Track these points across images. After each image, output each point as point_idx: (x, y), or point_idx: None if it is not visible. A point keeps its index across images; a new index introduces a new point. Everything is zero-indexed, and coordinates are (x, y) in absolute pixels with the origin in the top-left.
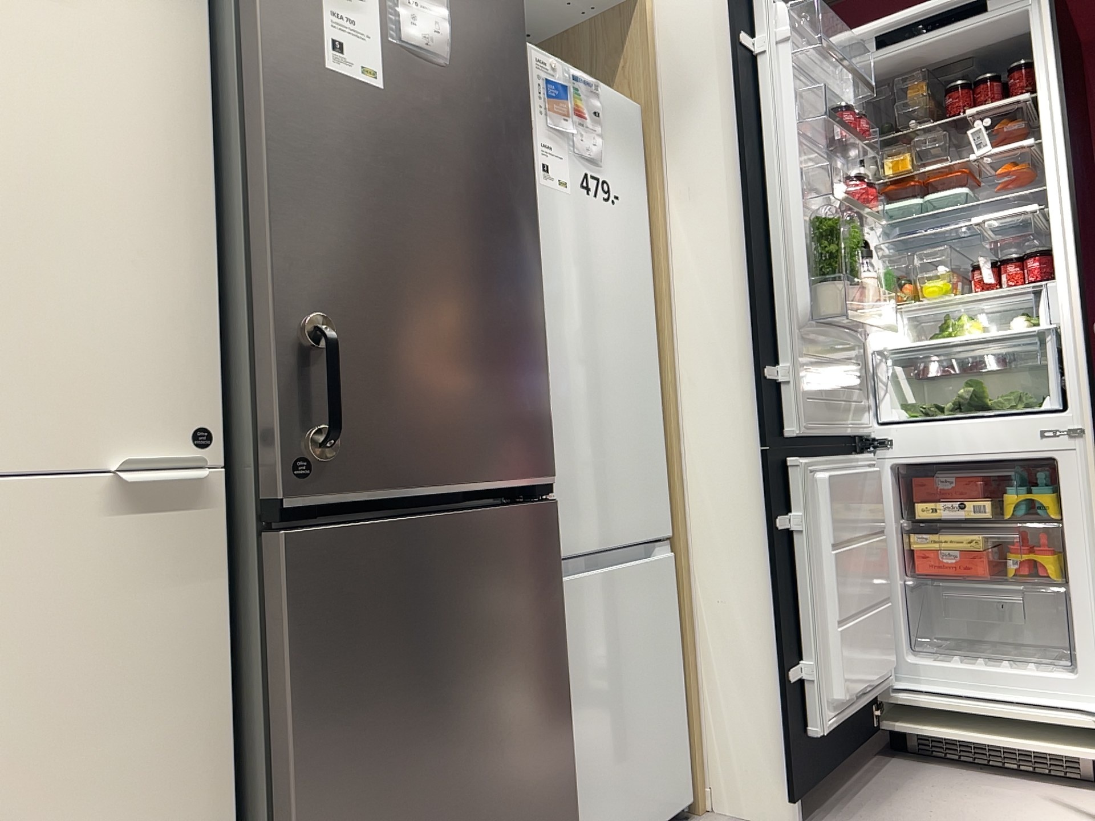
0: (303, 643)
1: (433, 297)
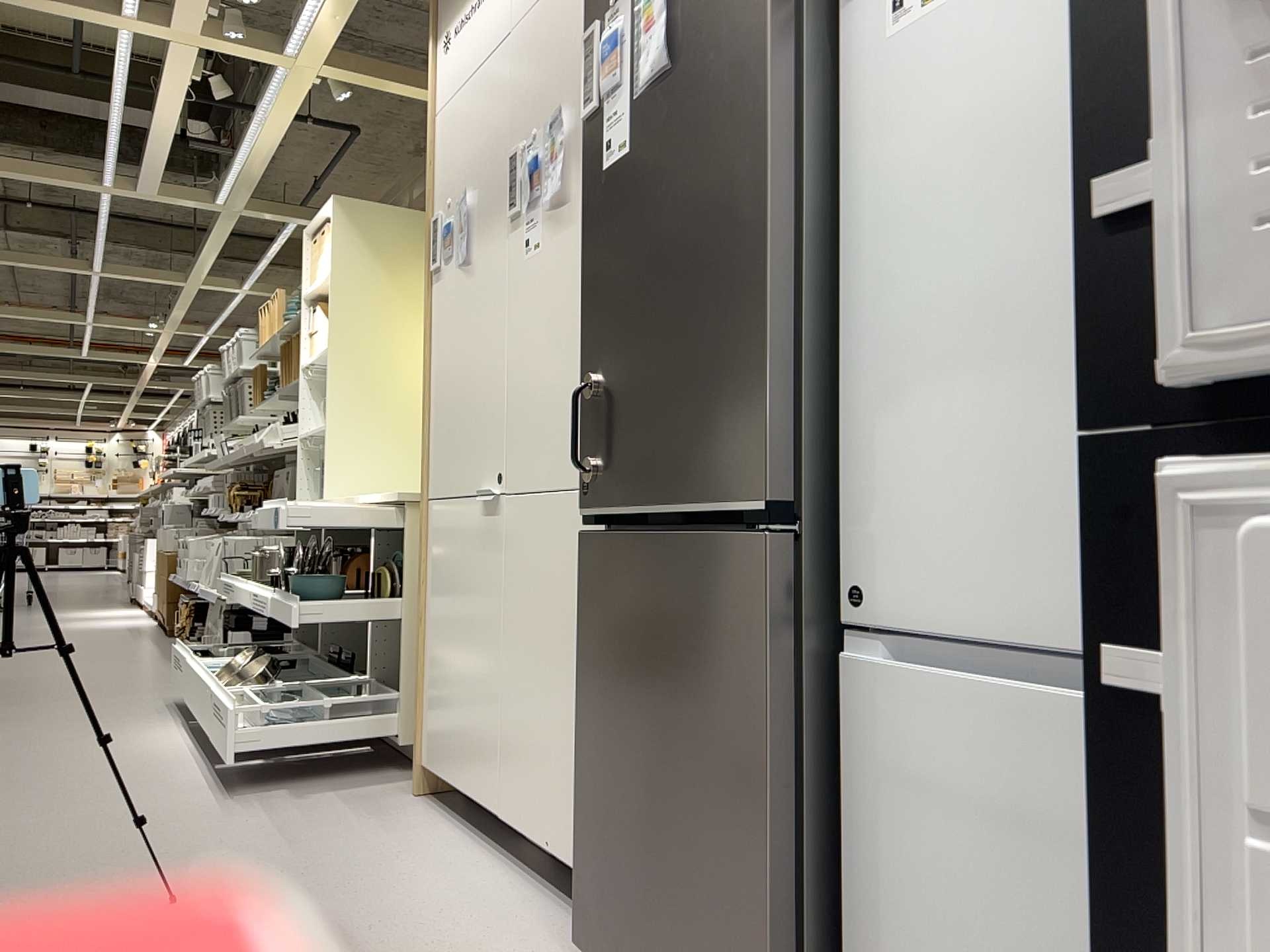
0: (584, 615)
1: (654, 322)
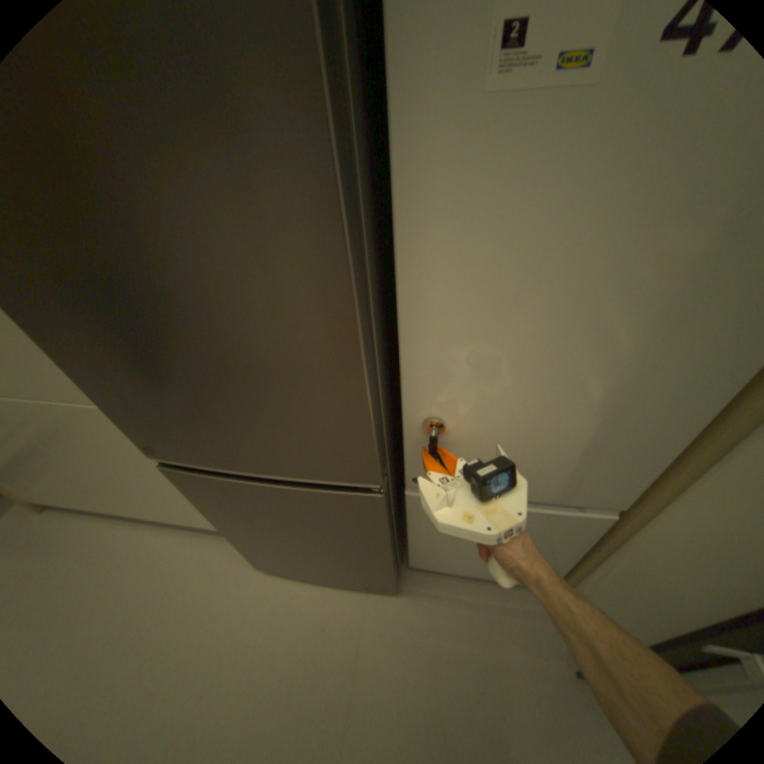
0: (192, 496)
1: (189, 371)
